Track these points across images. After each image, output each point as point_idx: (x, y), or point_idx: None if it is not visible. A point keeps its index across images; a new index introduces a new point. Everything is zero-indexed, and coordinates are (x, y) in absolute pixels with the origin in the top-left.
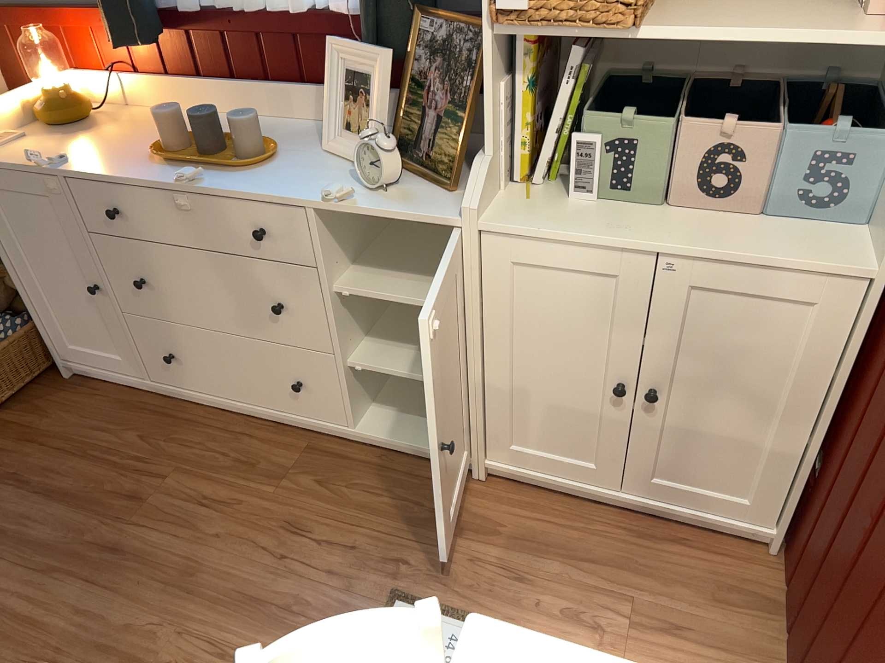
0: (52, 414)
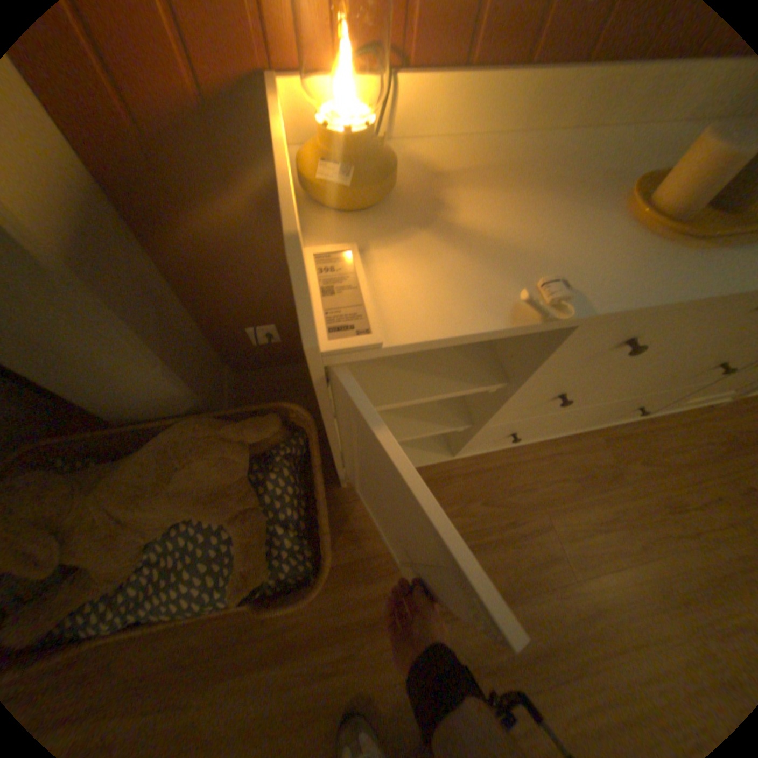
0: (375, 536)
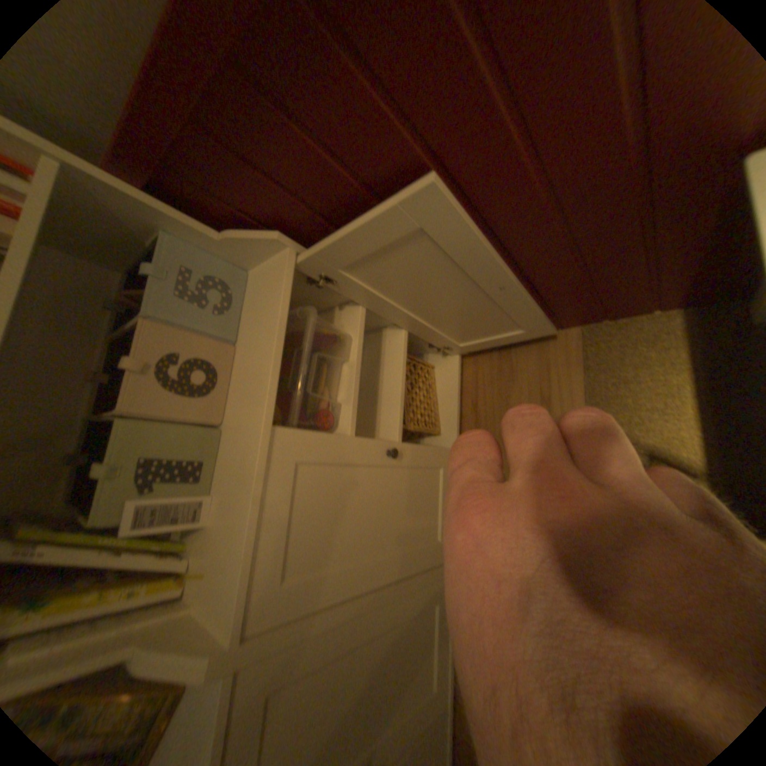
0: None
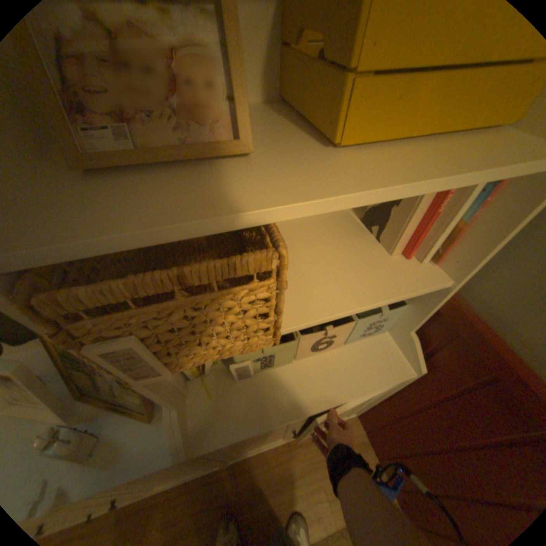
0: None
